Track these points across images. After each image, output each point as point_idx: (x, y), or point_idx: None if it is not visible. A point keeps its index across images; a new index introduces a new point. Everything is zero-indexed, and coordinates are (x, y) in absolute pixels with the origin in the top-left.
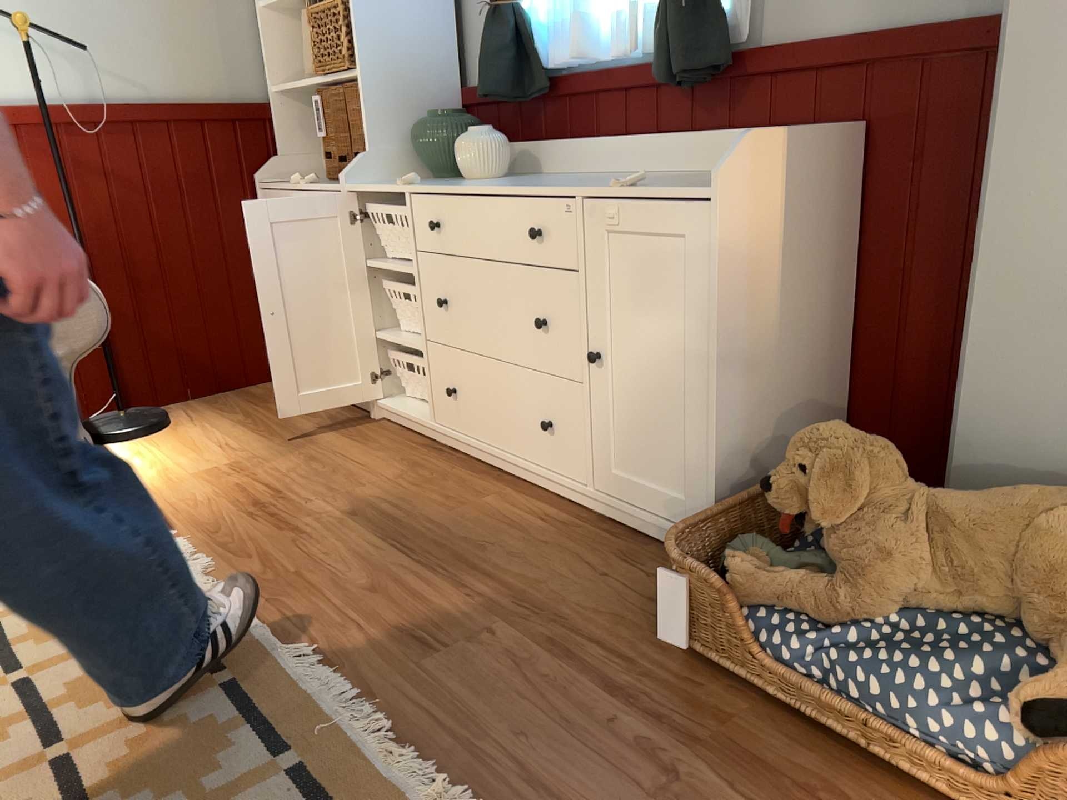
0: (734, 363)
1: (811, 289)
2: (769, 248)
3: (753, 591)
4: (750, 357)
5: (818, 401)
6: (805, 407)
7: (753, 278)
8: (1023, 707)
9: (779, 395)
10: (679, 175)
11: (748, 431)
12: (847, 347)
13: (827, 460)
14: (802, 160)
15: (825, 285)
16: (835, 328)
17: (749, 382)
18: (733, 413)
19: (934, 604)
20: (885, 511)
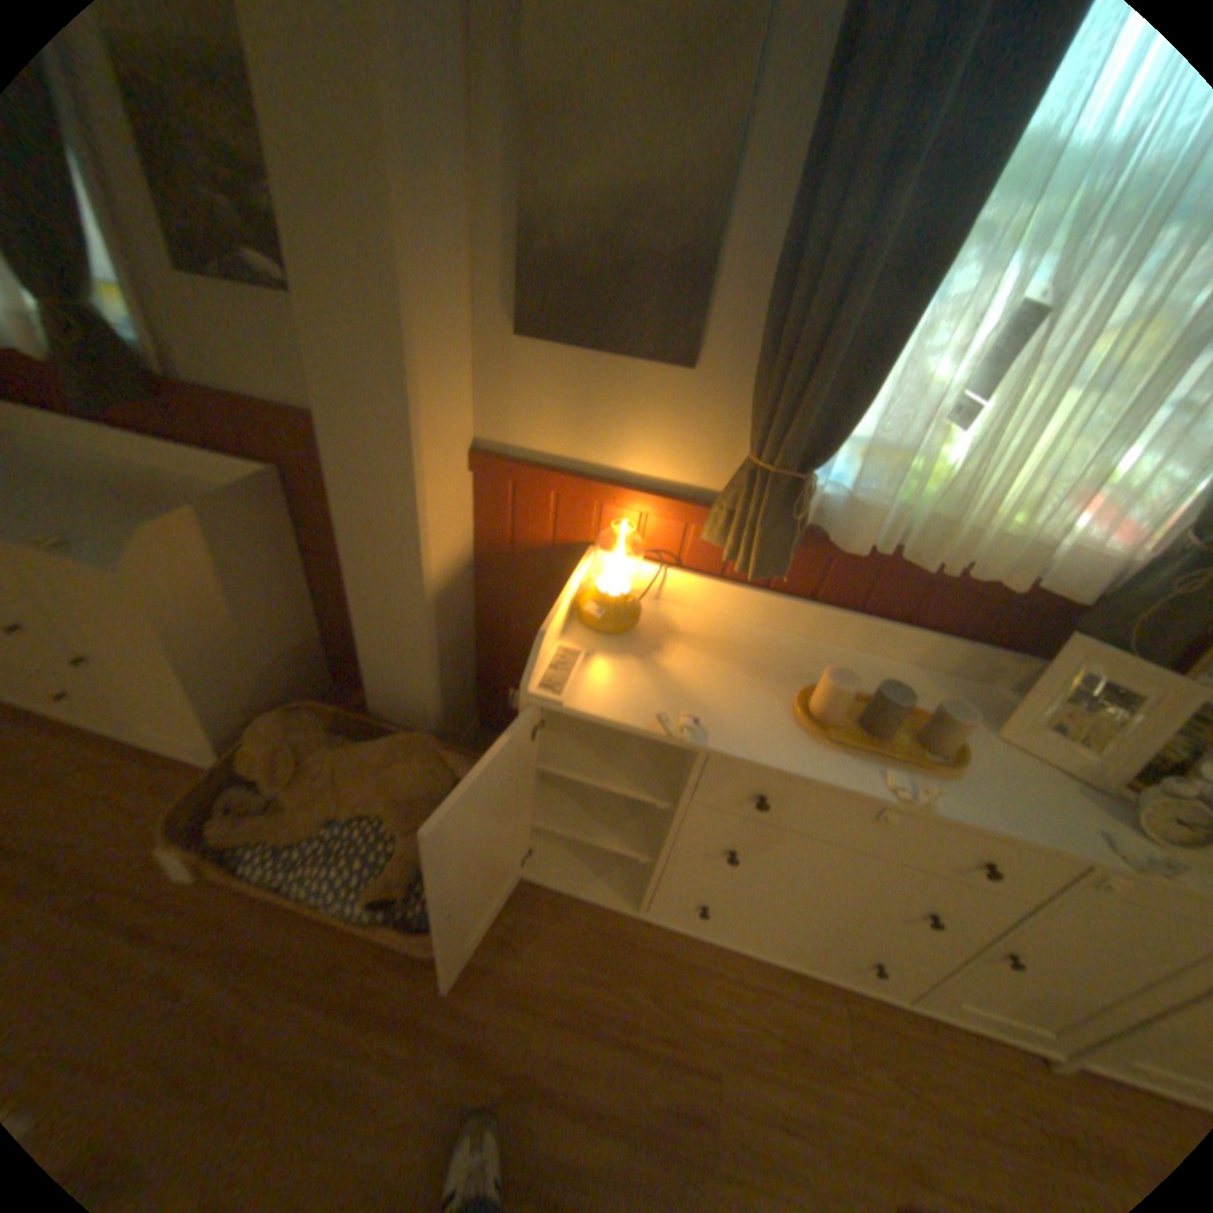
0: (196, 674)
1: (261, 591)
2: (204, 589)
3: (227, 845)
4: (213, 662)
5: (294, 648)
6: (282, 657)
7: (194, 616)
8: (363, 905)
9: (252, 666)
10: (135, 477)
11: (229, 702)
12: (309, 606)
13: (265, 753)
14: (219, 518)
15: (275, 582)
16: (294, 601)
17: (218, 676)
18: (208, 702)
19: (340, 824)
20: (308, 776)
